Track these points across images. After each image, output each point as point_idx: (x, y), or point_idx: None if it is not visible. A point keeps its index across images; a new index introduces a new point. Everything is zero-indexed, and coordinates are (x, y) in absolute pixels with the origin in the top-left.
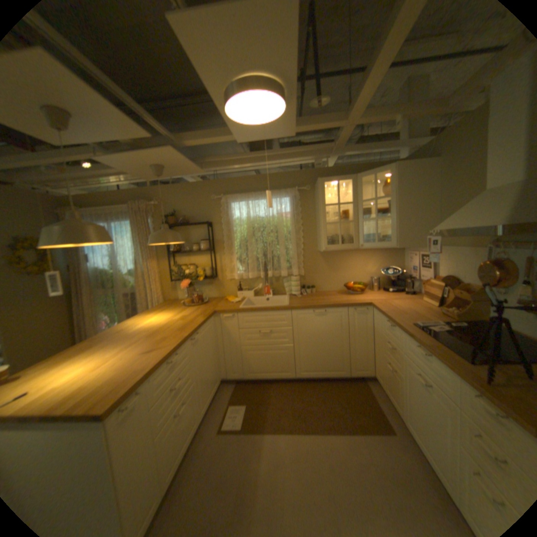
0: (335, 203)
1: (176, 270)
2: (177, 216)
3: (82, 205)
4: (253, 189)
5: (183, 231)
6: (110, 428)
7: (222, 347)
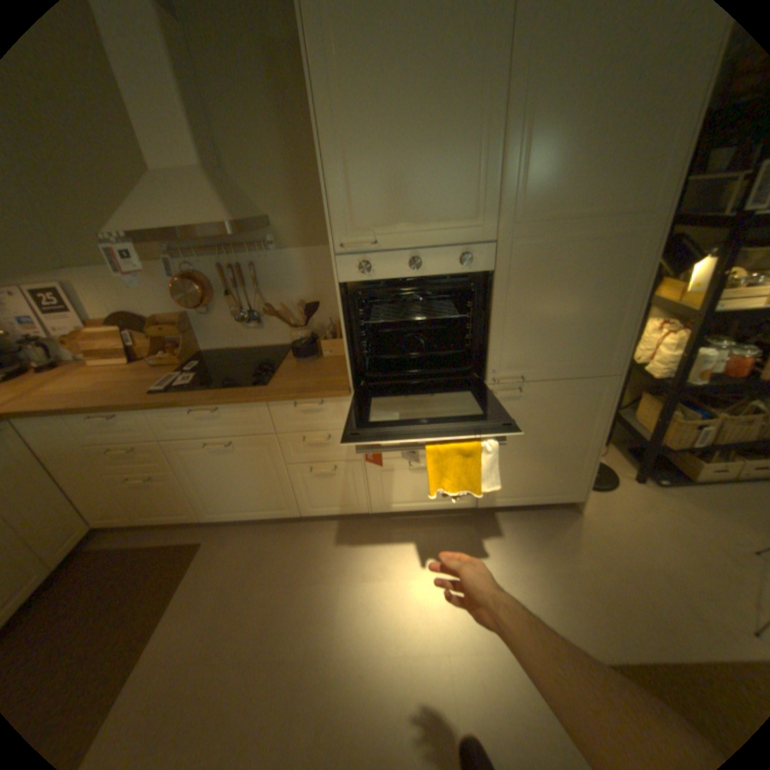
0: None
1: None
2: None
3: None
4: None
5: None
6: None
7: None
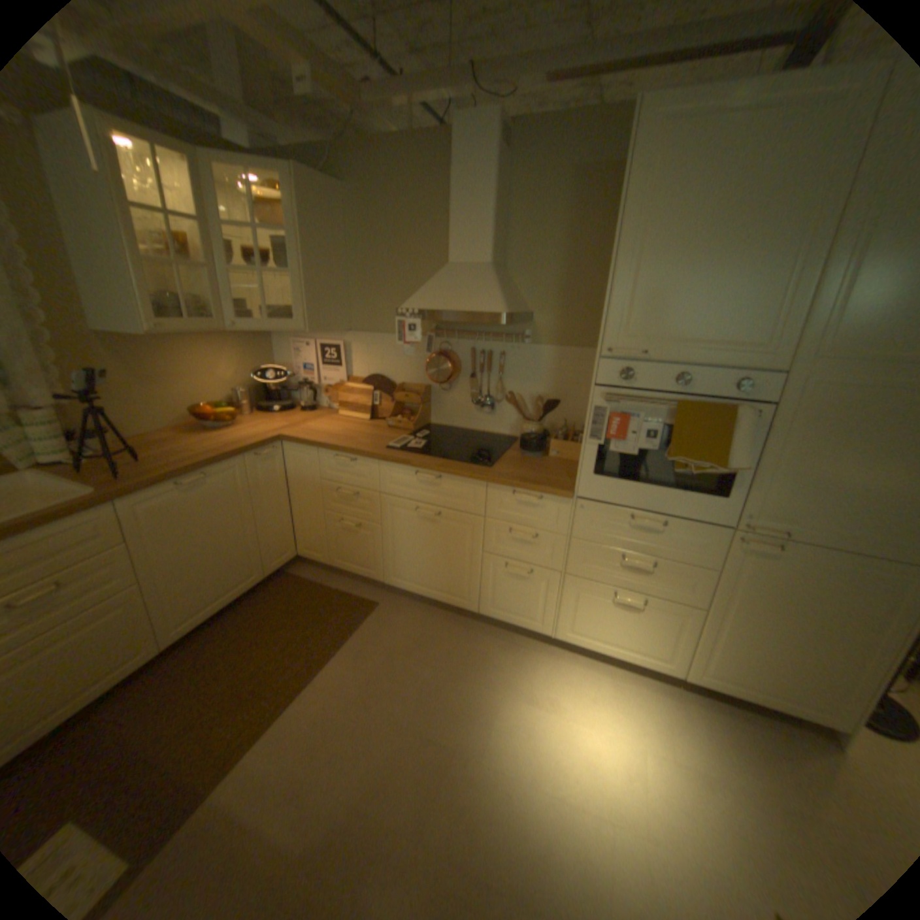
0: (153, 210)
1: None
2: None
3: None
4: None
5: None
6: None
7: None
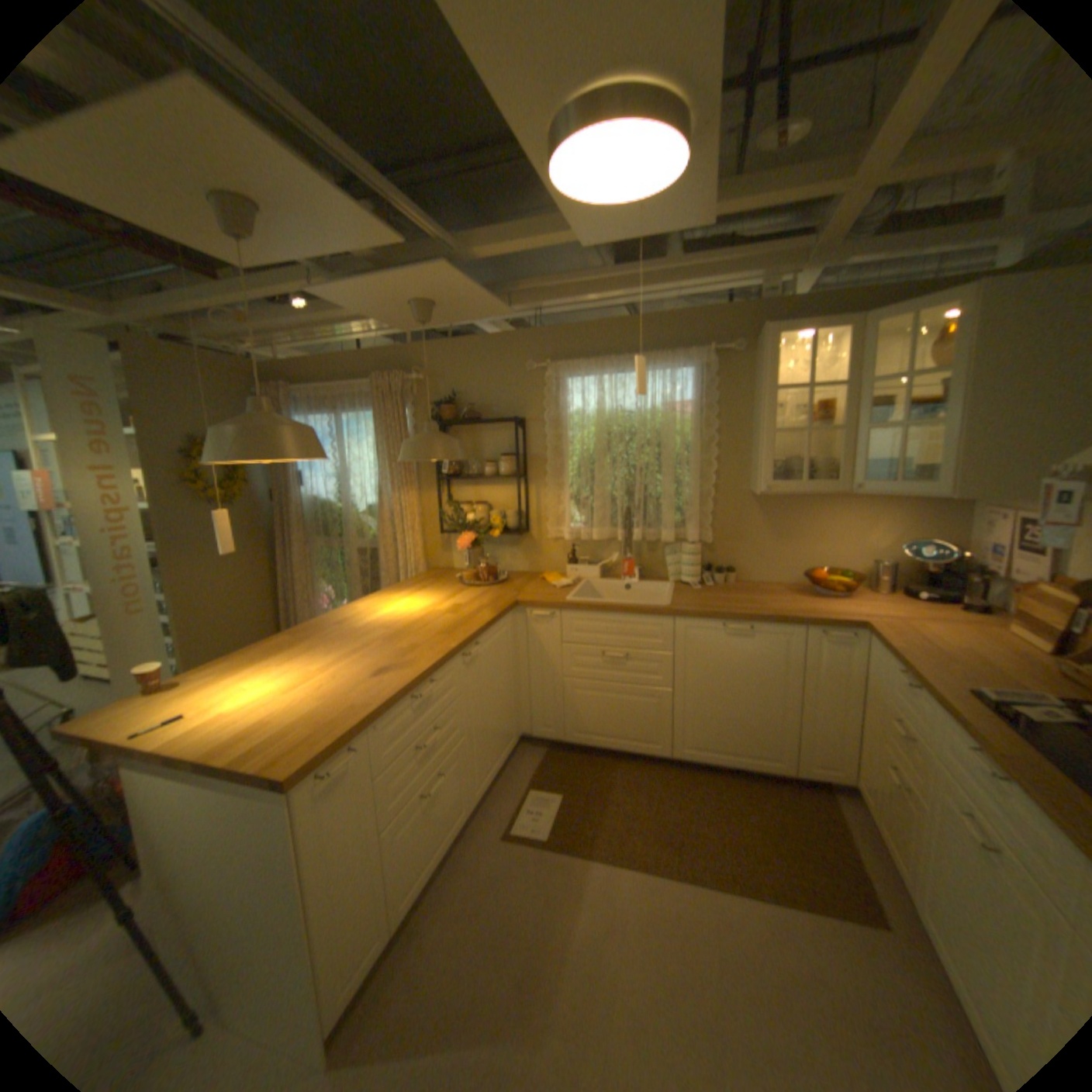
0: (801, 384)
1: (450, 513)
2: (457, 406)
3: (294, 381)
4: (613, 349)
5: (468, 435)
6: (296, 809)
7: (527, 675)
